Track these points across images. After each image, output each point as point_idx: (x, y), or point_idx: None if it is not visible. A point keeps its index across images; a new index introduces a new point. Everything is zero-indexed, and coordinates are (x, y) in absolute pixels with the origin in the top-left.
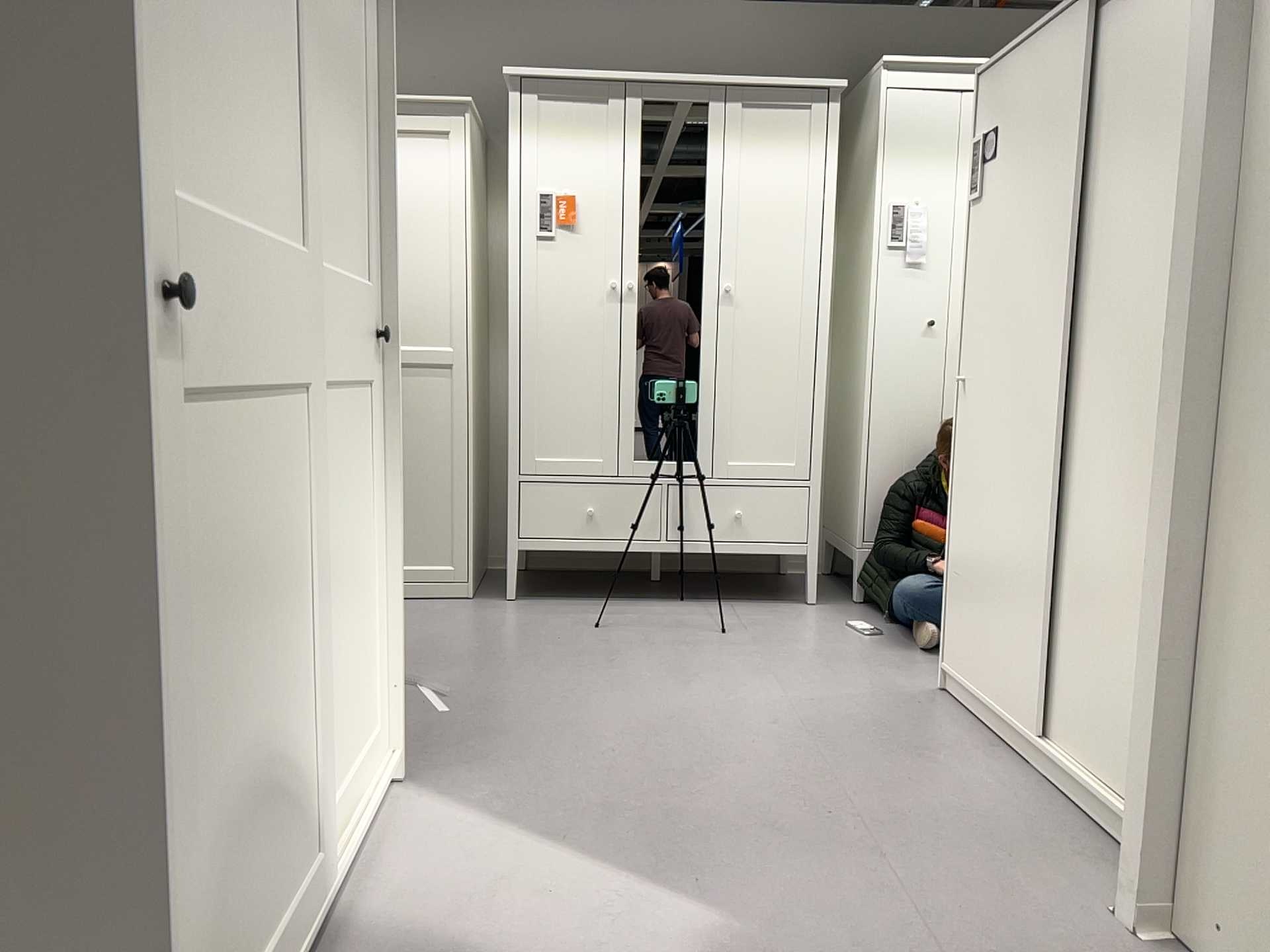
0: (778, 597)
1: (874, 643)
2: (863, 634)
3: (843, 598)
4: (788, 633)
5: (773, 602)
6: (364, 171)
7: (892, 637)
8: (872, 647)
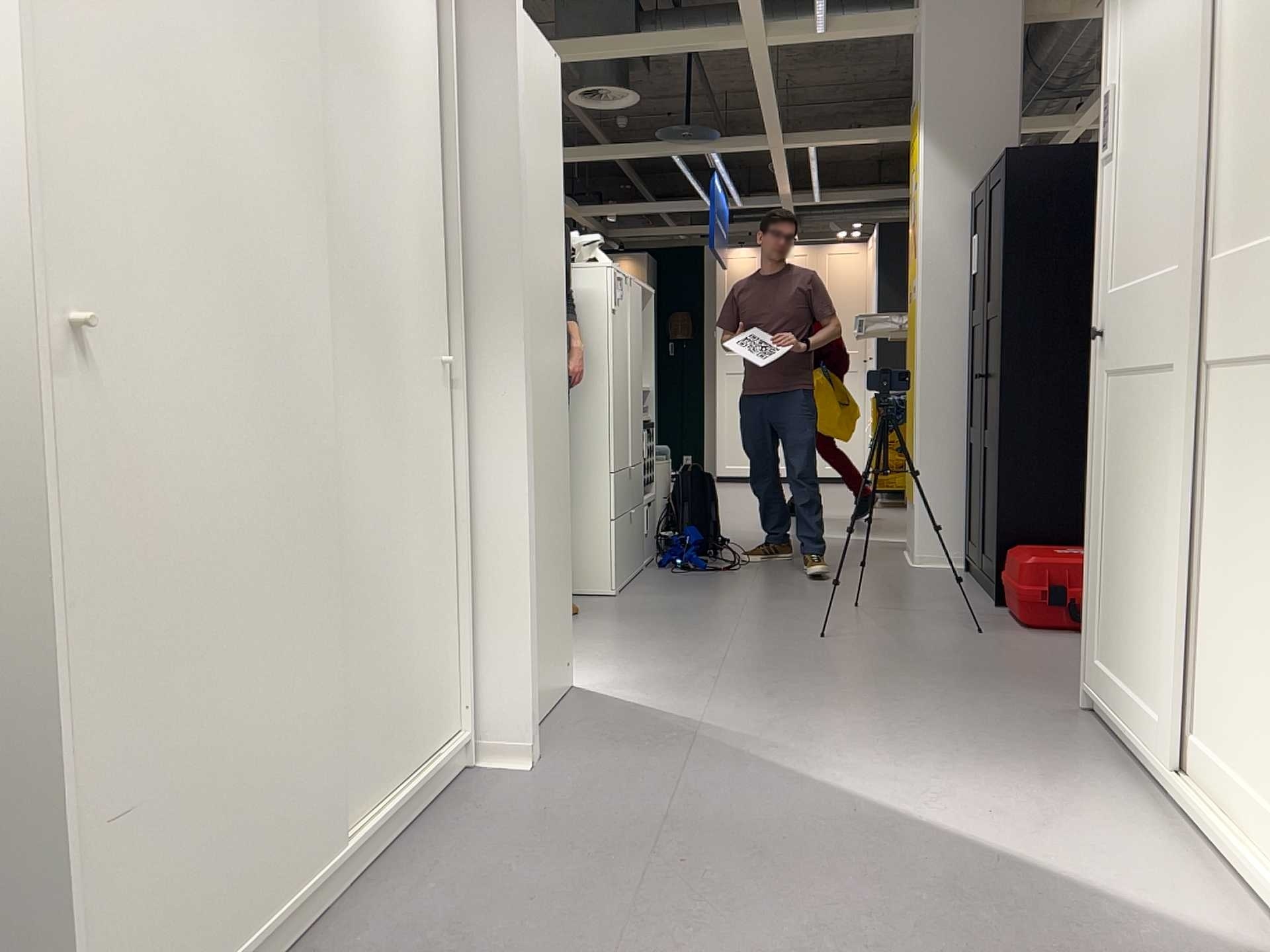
0: None
1: None
2: None
3: None
4: None
5: None
6: None
7: None
8: None
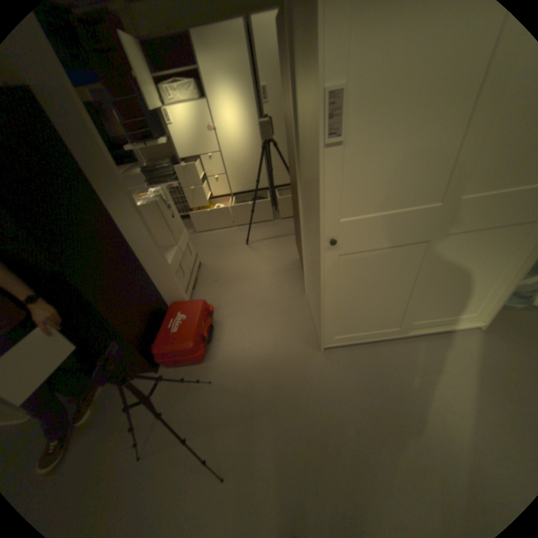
0: None
1: None
2: None
3: None
4: None
5: None
6: None
7: None
8: None
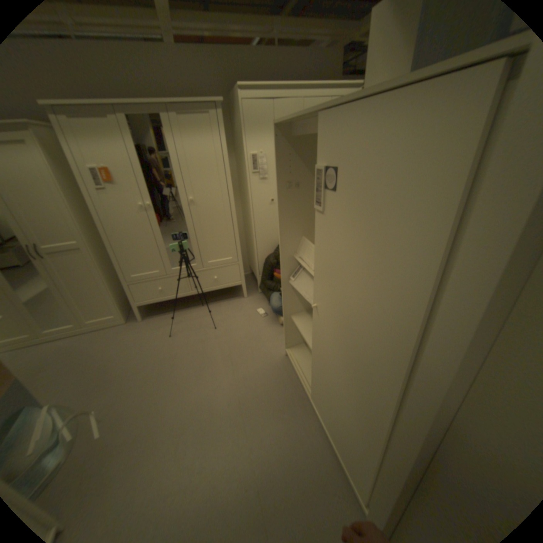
0: (234, 294)
1: (264, 321)
2: (260, 315)
3: (255, 290)
4: (236, 321)
5: (232, 299)
6: None
7: (269, 315)
8: (263, 325)
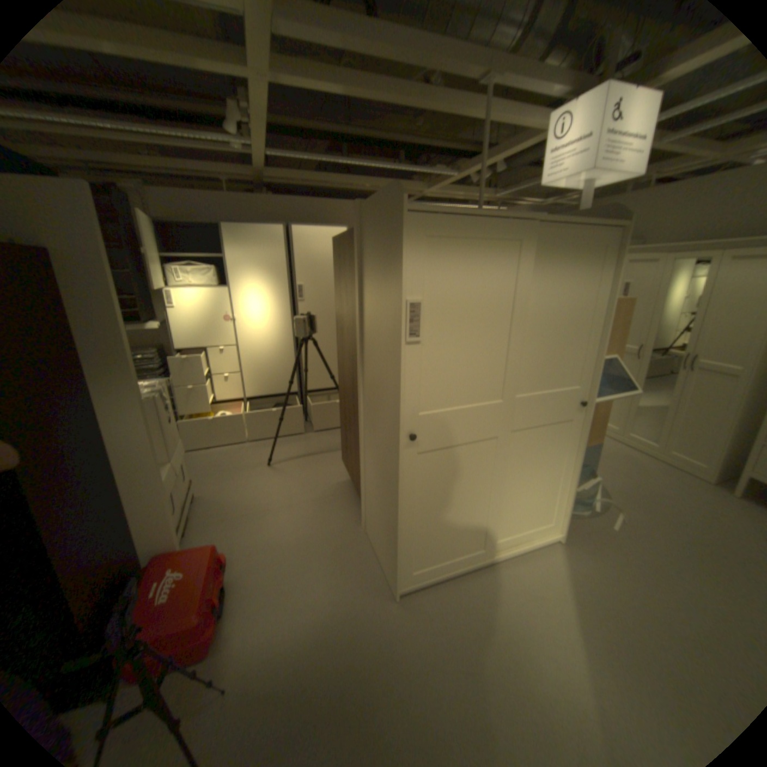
0: None
1: None
2: None
3: None
4: None
5: None
6: (588, 346)
7: None
8: None
